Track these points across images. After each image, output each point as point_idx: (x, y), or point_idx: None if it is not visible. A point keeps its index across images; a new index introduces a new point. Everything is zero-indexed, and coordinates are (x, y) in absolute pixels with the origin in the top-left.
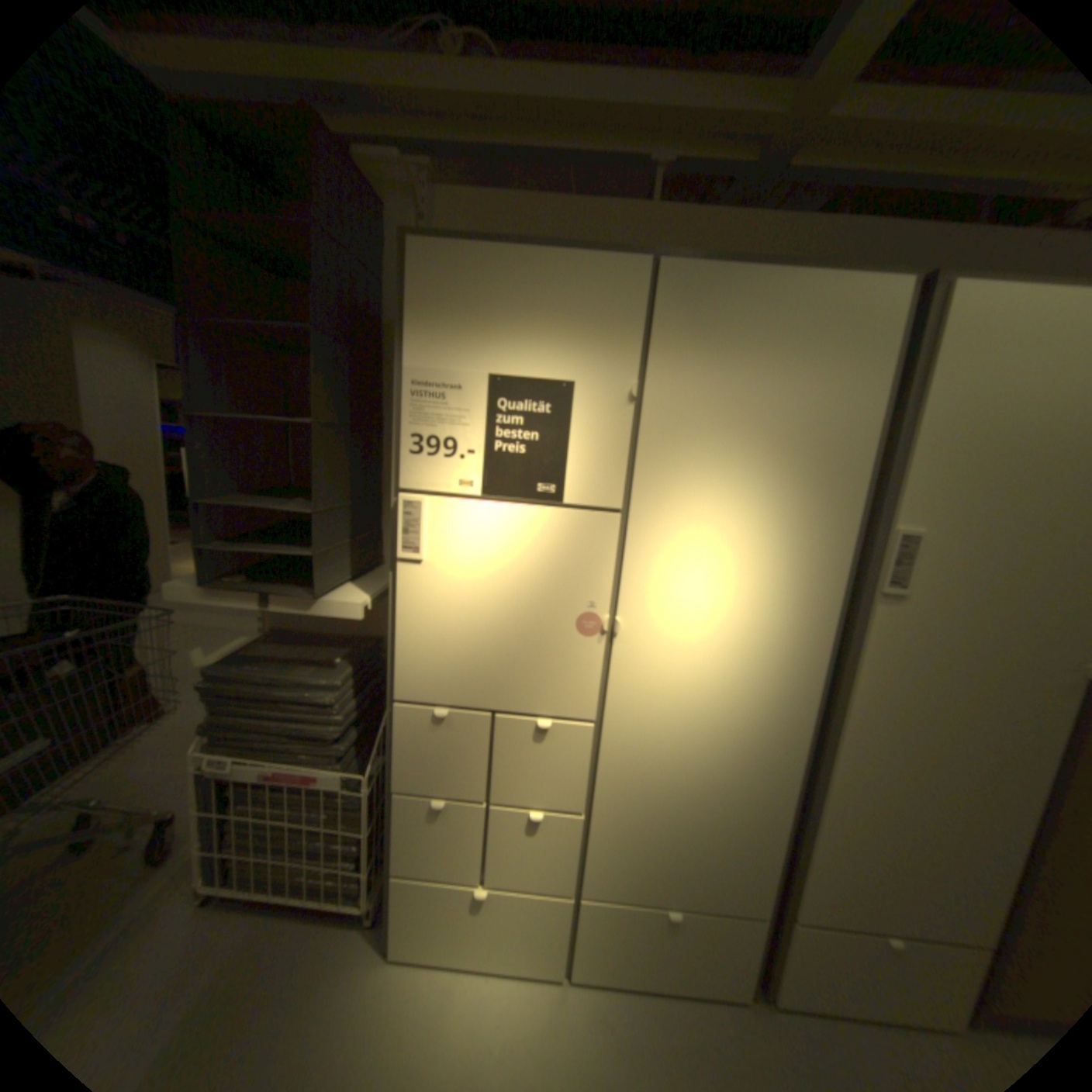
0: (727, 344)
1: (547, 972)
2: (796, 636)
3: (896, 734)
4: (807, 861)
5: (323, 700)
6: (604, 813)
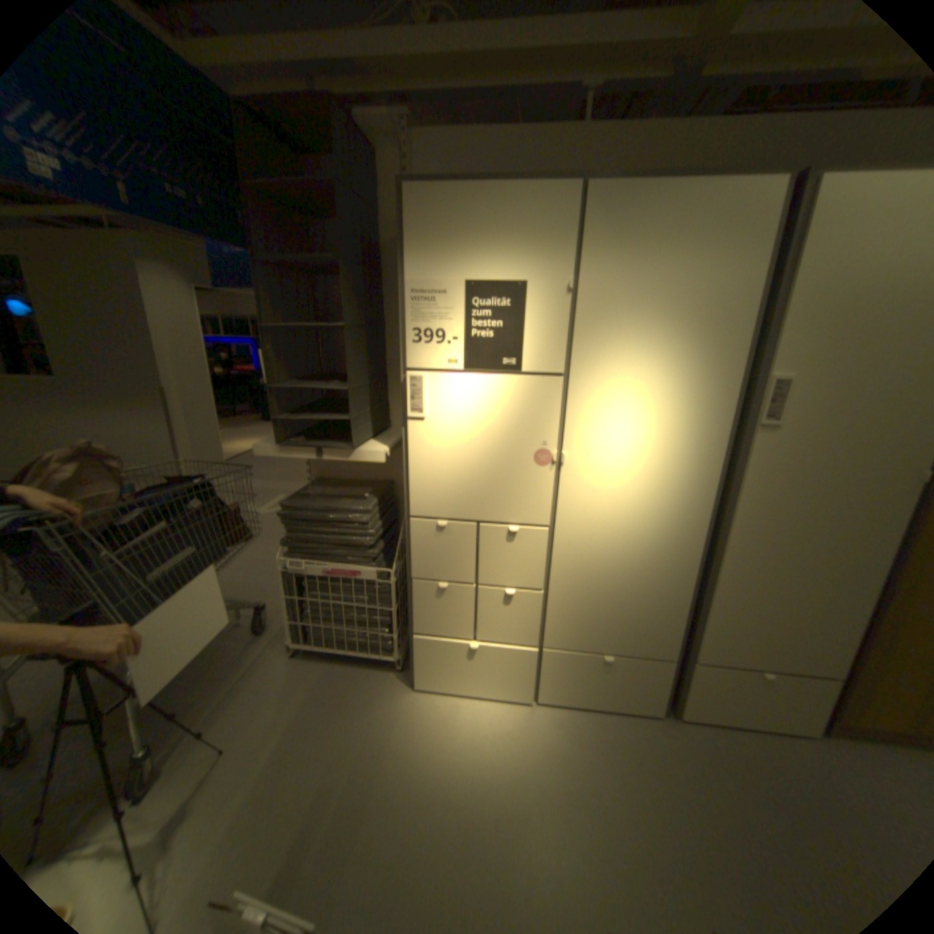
0: (639, 243)
1: (521, 696)
2: (694, 459)
3: (771, 528)
4: (704, 621)
5: (360, 520)
6: (557, 589)
